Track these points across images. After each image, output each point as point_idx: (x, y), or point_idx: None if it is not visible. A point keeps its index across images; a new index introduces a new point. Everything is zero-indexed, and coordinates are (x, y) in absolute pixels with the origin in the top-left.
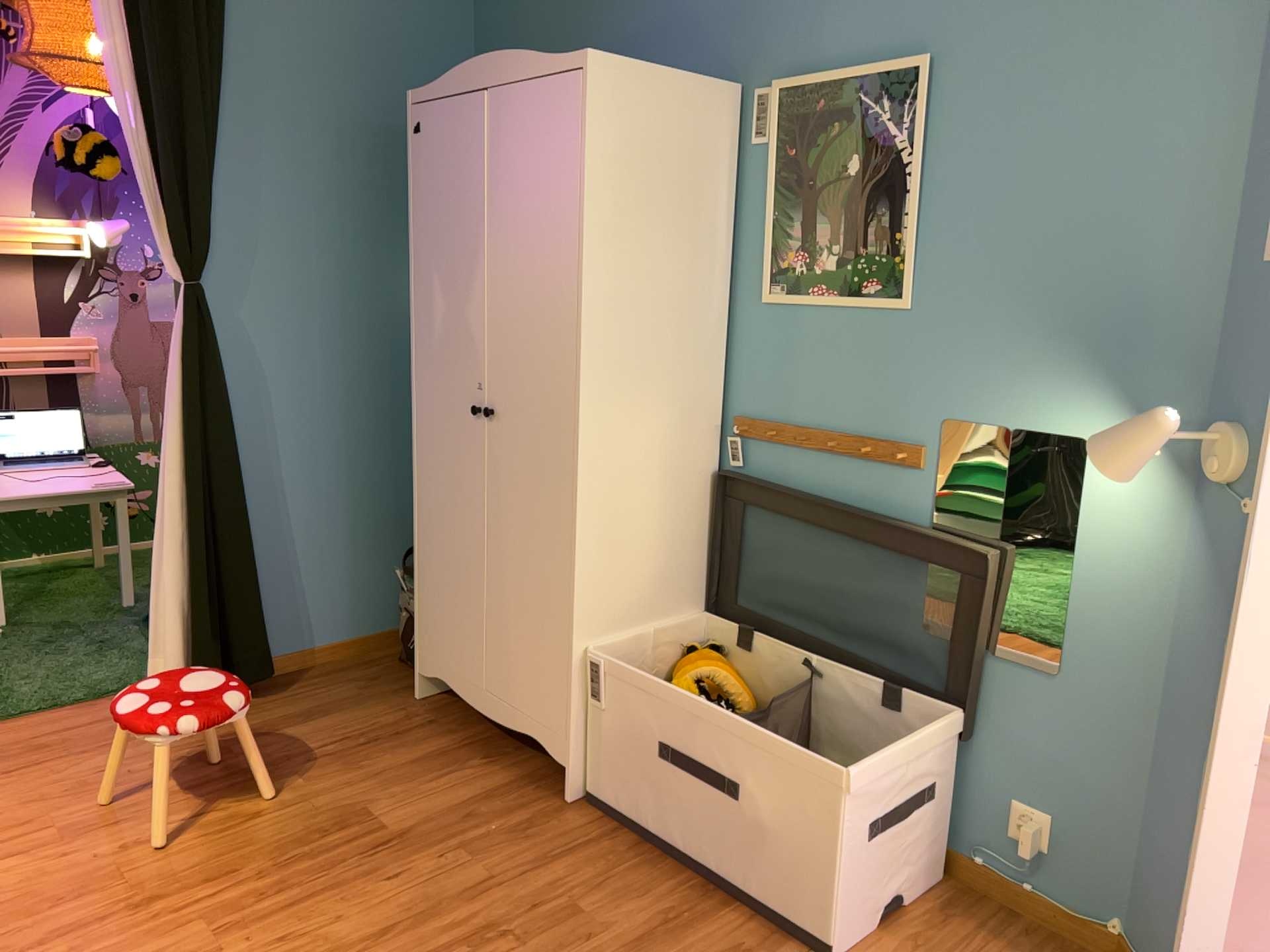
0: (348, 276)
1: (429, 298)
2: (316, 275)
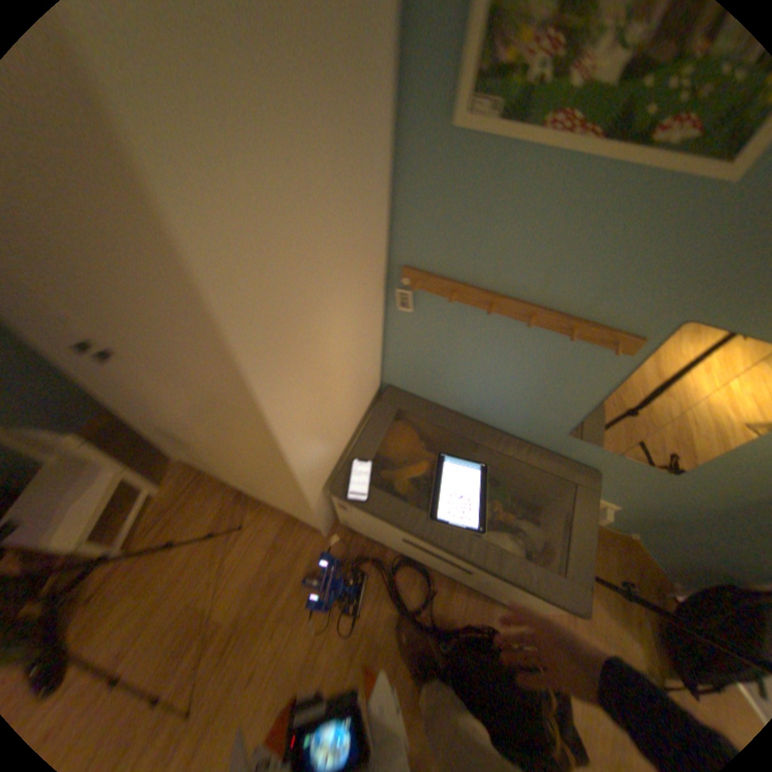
0: None
1: None
2: None
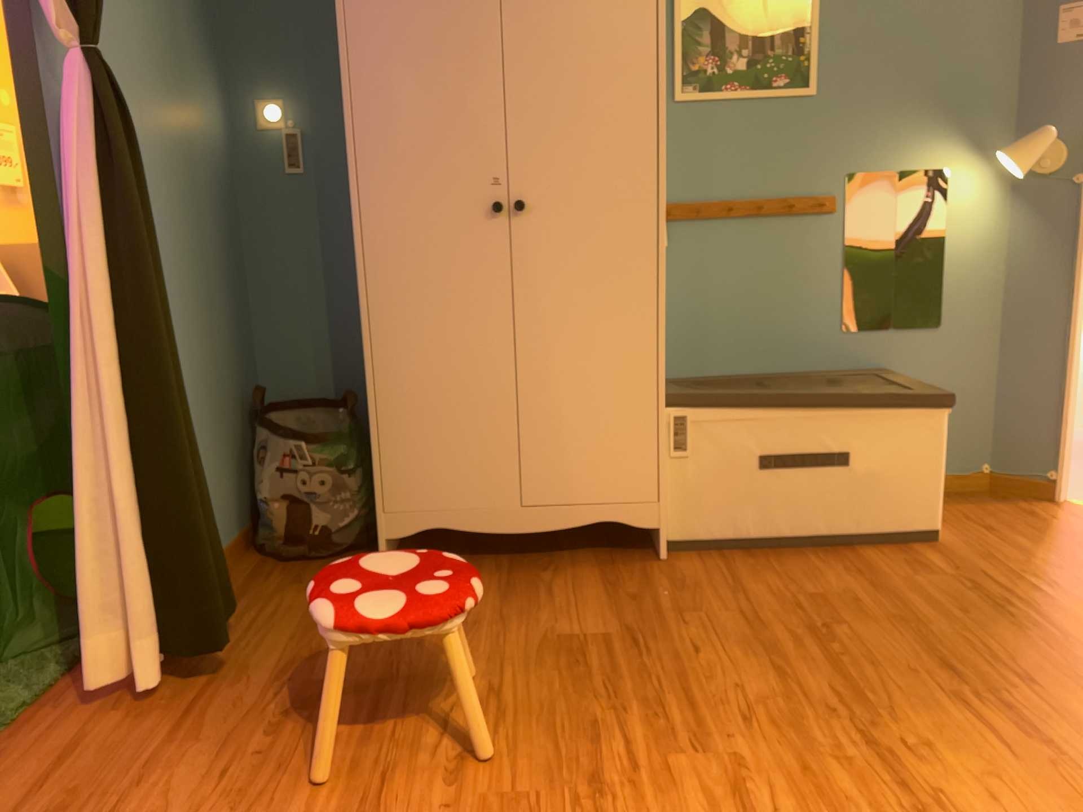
0: (162, 86)
1: (383, 94)
2: (140, 78)
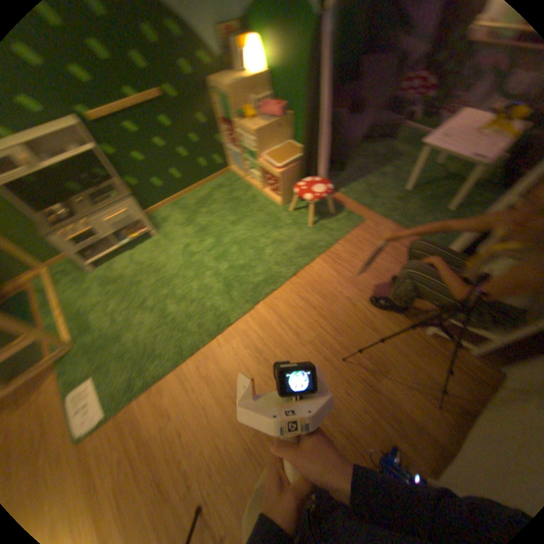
0: None
1: None
2: None
